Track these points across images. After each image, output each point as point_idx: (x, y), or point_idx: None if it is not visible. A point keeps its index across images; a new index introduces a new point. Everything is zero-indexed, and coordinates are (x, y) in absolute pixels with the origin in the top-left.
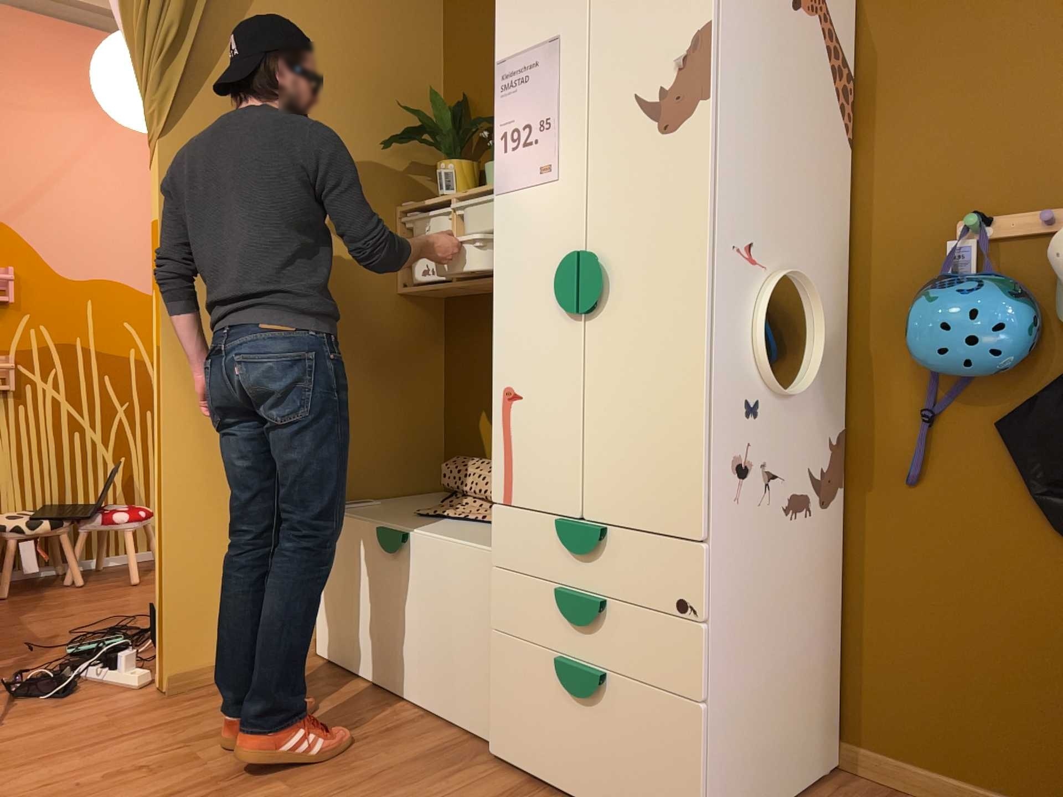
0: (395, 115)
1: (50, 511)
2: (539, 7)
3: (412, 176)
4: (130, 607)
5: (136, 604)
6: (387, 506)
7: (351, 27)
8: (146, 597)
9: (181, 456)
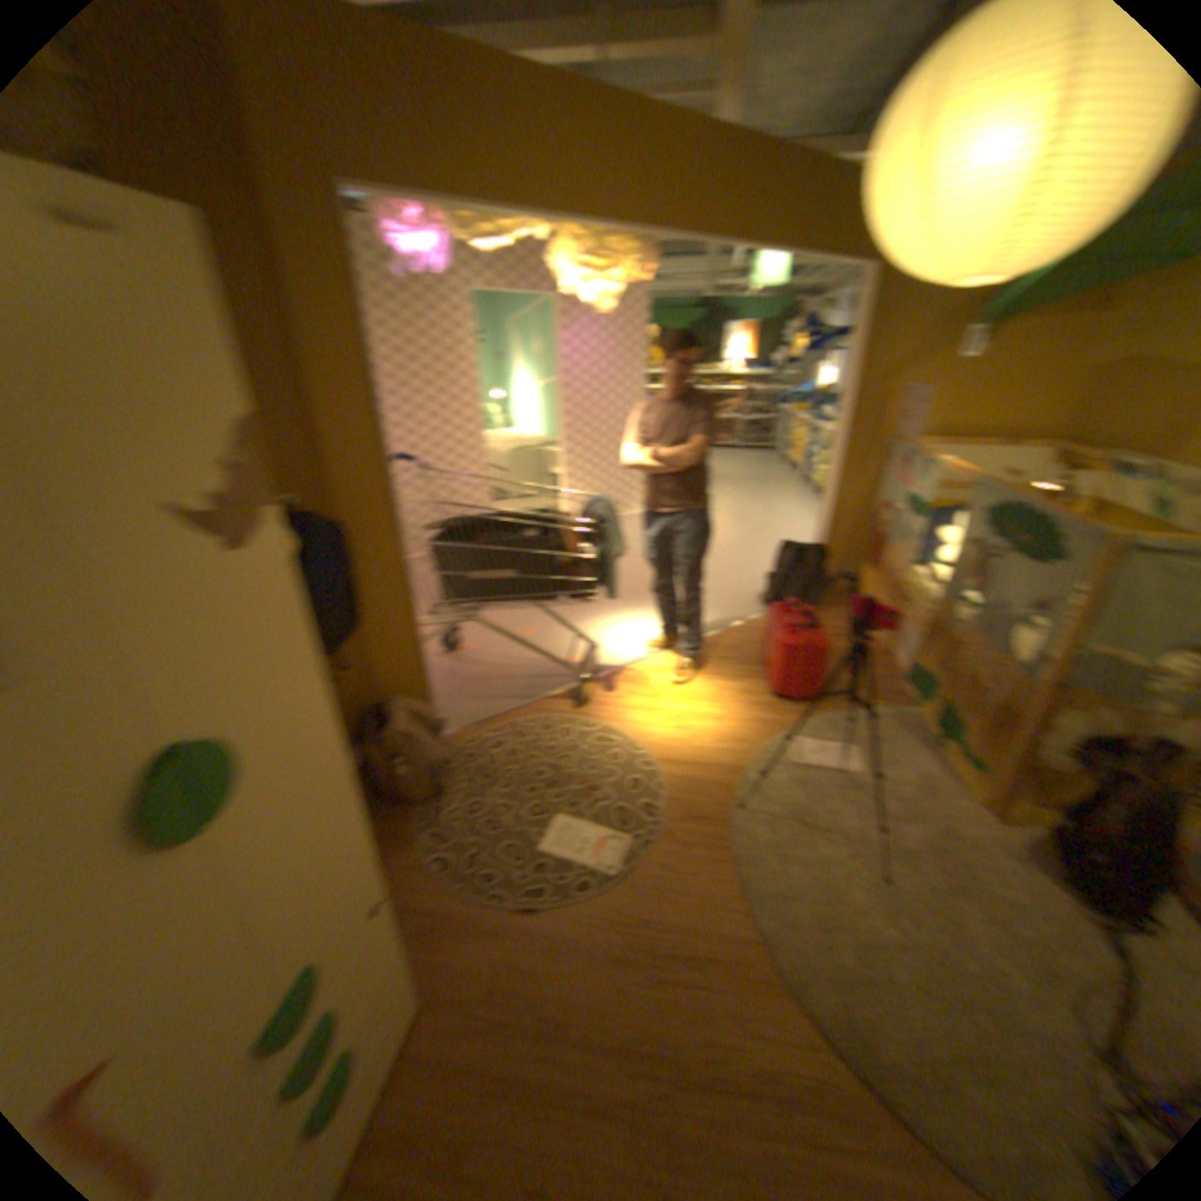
0: None
1: None
2: None
3: None
4: None
5: None
6: None
7: None
8: None
9: None
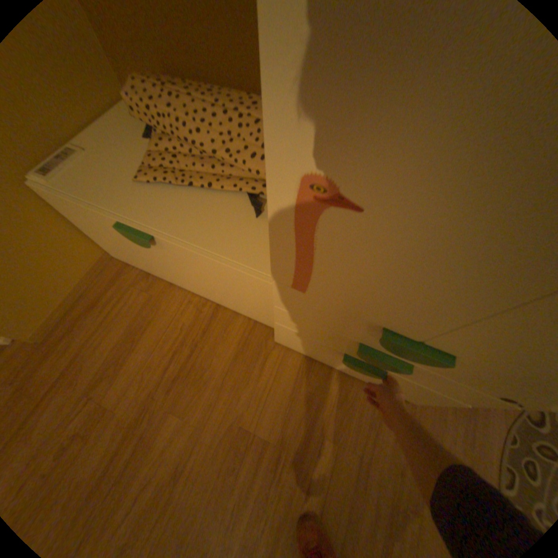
0: None
1: None
2: None
3: None
4: None
5: None
6: (93, 153)
7: None
8: None
9: None
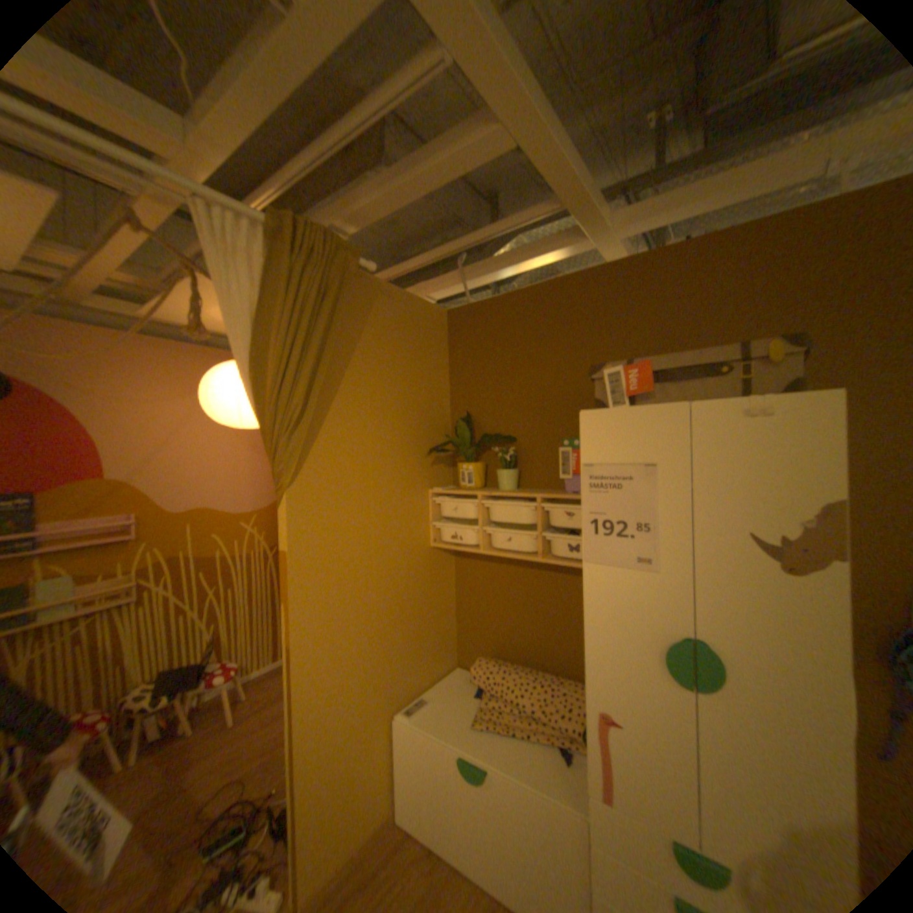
0: (426, 428)
1: (165, 684)
2: (630, 434)
3: (435, 466)
4: (236, 766)
5: (238, 760)
6: (439, 705)
7: (401, 376)
8: (243, 747)
9: (306, 728)
